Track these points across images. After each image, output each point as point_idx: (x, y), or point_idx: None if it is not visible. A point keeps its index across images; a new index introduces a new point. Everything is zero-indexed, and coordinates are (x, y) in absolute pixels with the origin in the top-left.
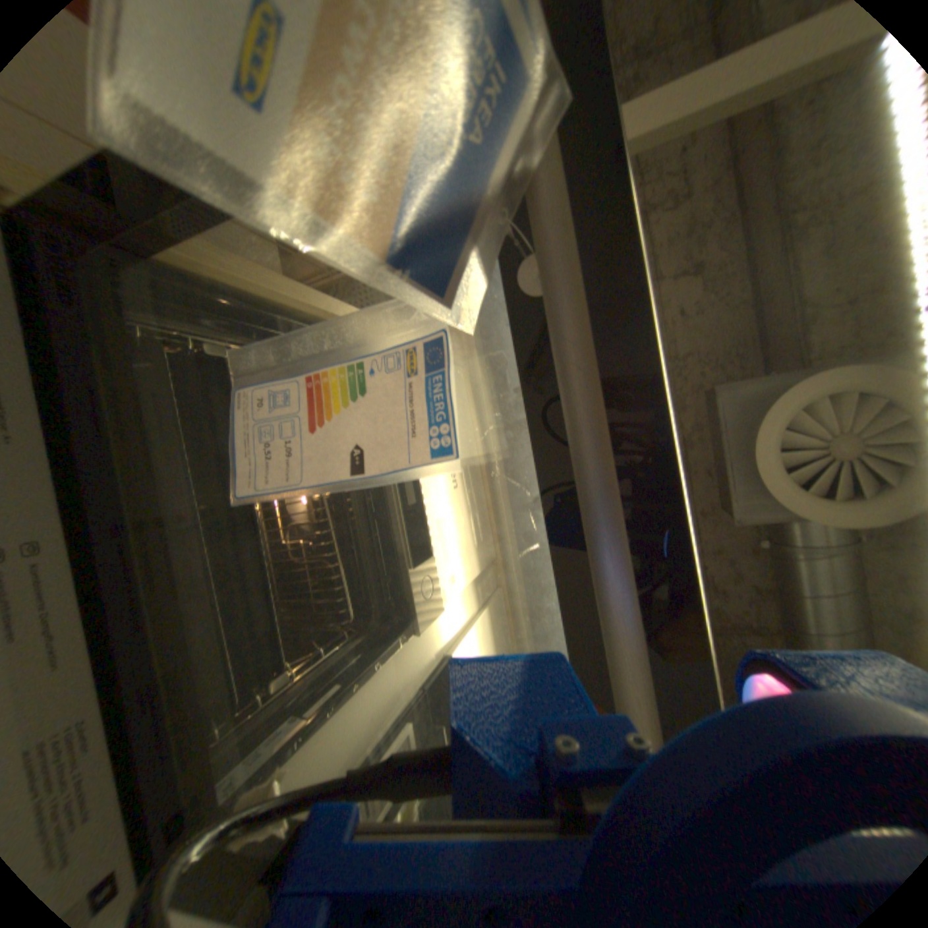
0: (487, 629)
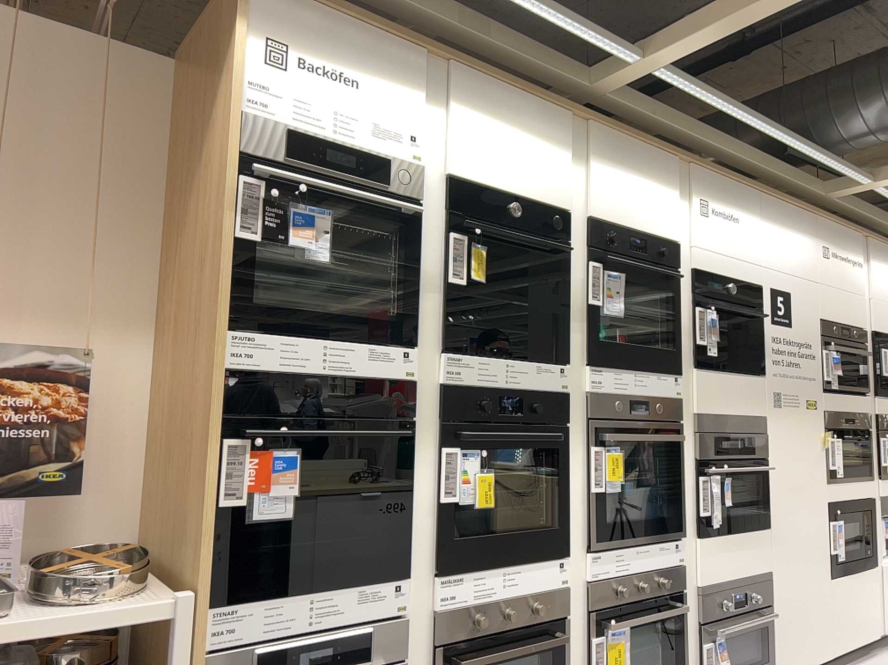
0: (466, 105)
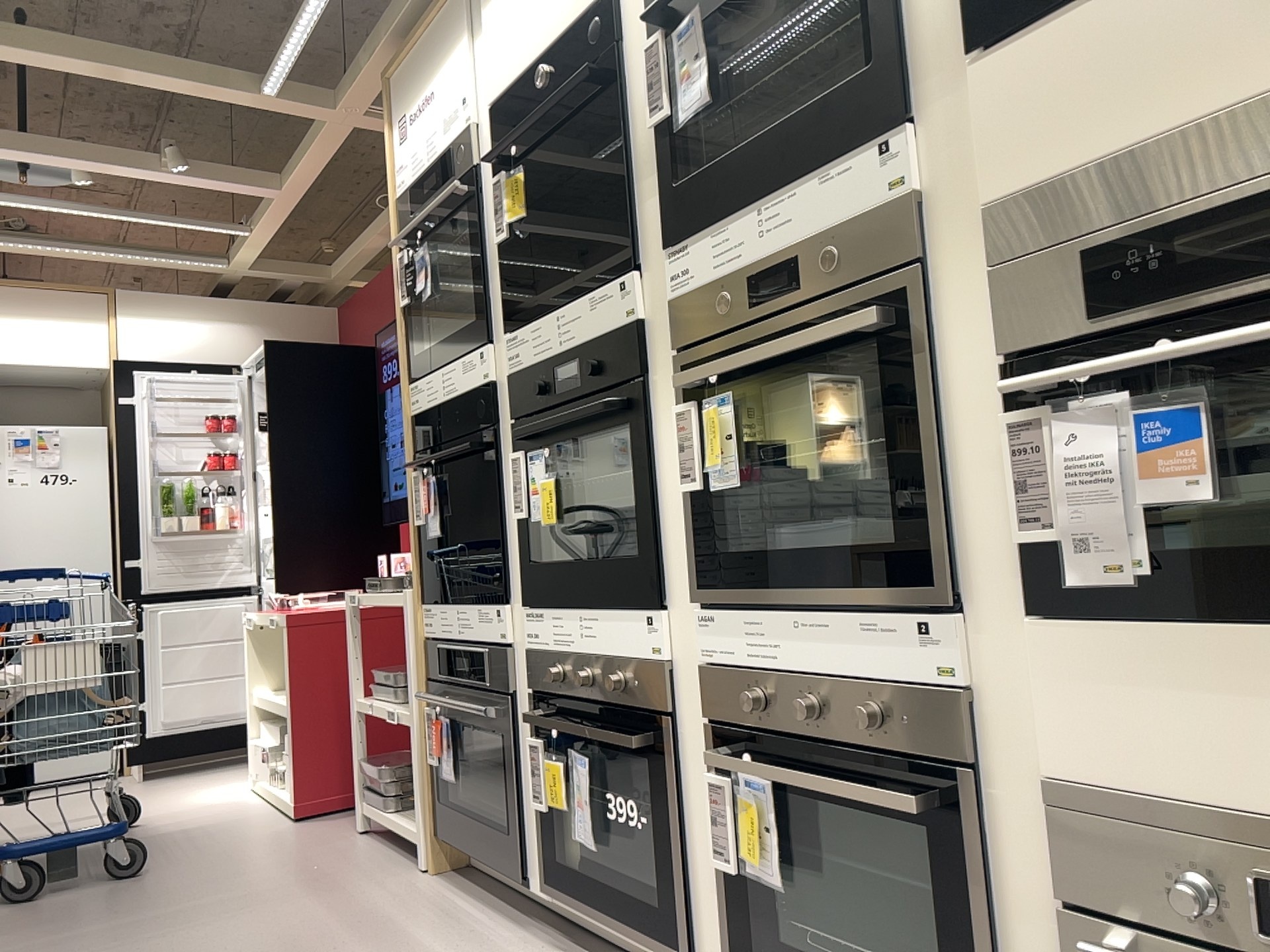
0: None
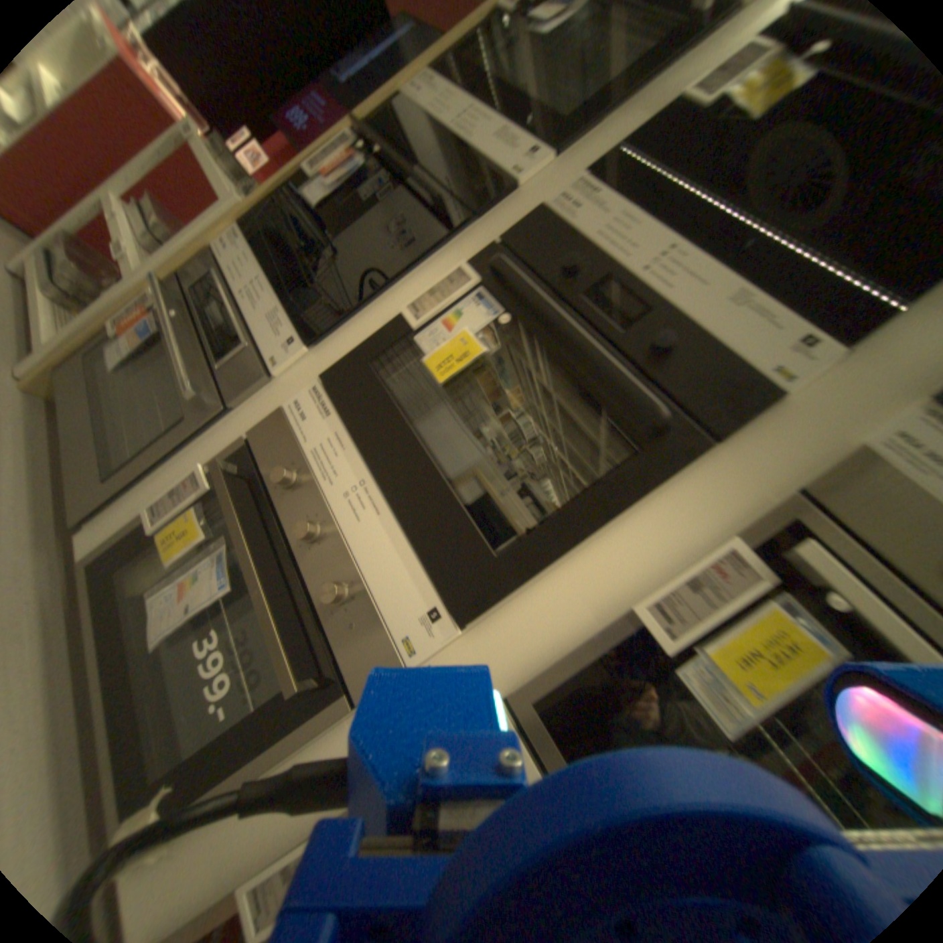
0: None
